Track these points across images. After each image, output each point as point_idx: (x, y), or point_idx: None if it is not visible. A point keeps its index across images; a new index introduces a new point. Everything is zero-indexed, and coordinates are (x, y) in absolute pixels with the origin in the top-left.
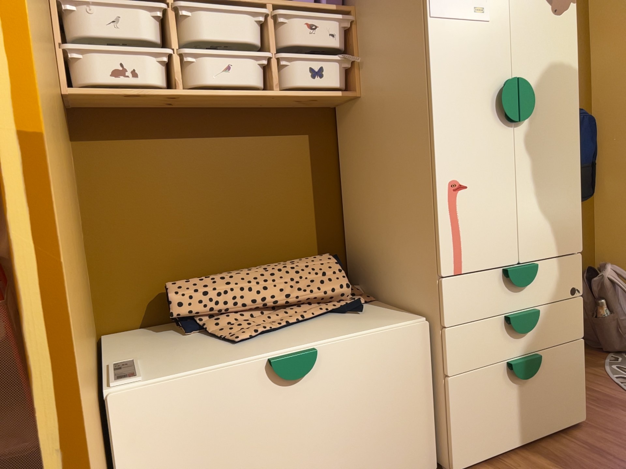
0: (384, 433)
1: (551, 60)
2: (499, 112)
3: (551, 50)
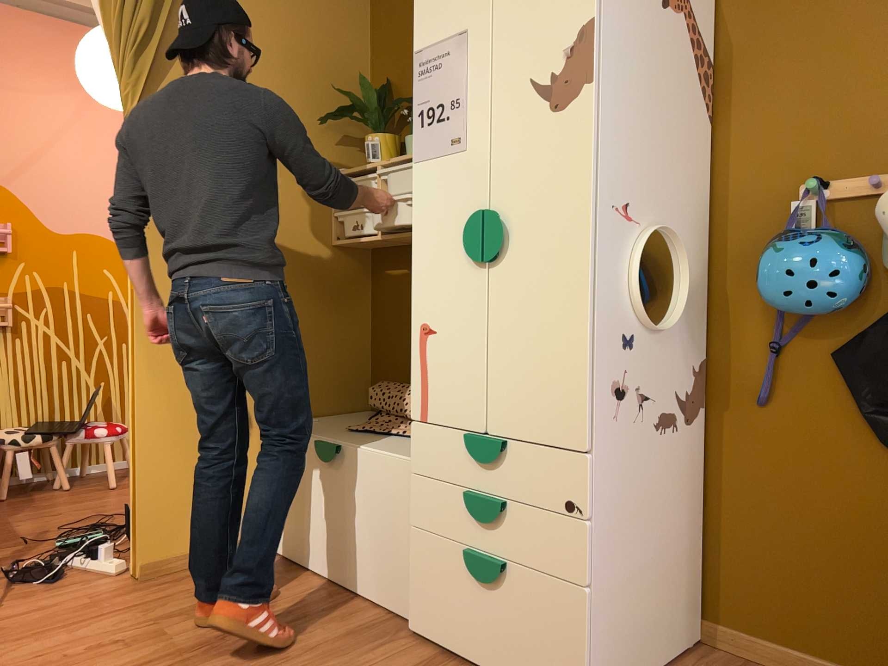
0: (377, 549)
1: (546, 175)
2: (467, 250)
3: (546, 161)
